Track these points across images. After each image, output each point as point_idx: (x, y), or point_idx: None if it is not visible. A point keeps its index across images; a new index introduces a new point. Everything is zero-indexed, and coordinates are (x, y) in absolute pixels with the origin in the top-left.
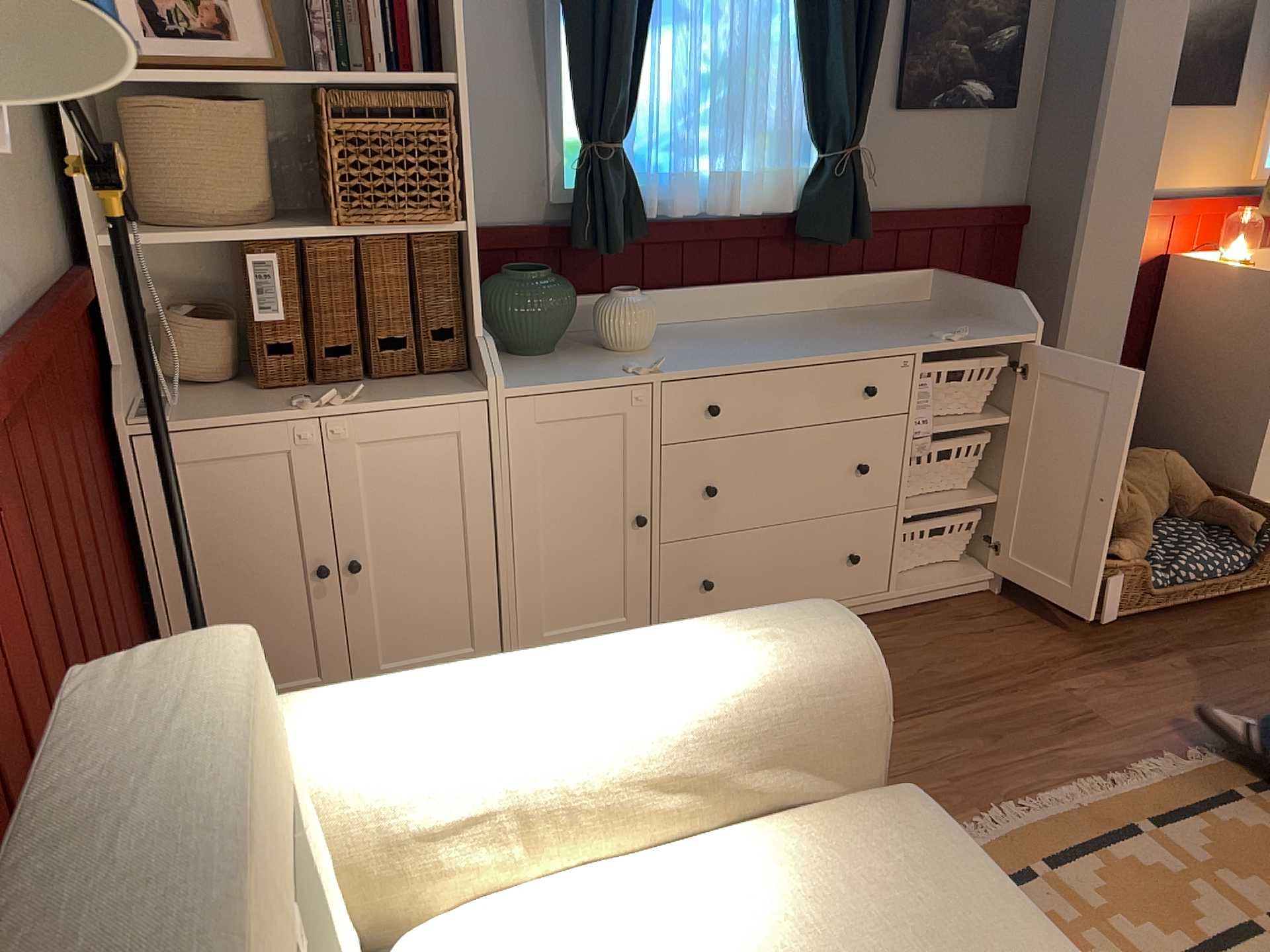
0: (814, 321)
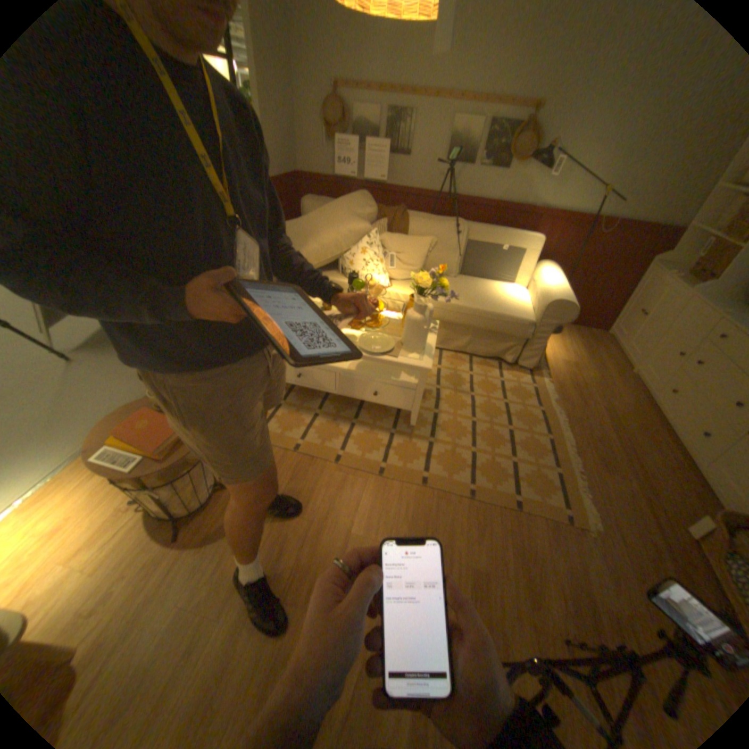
0: None
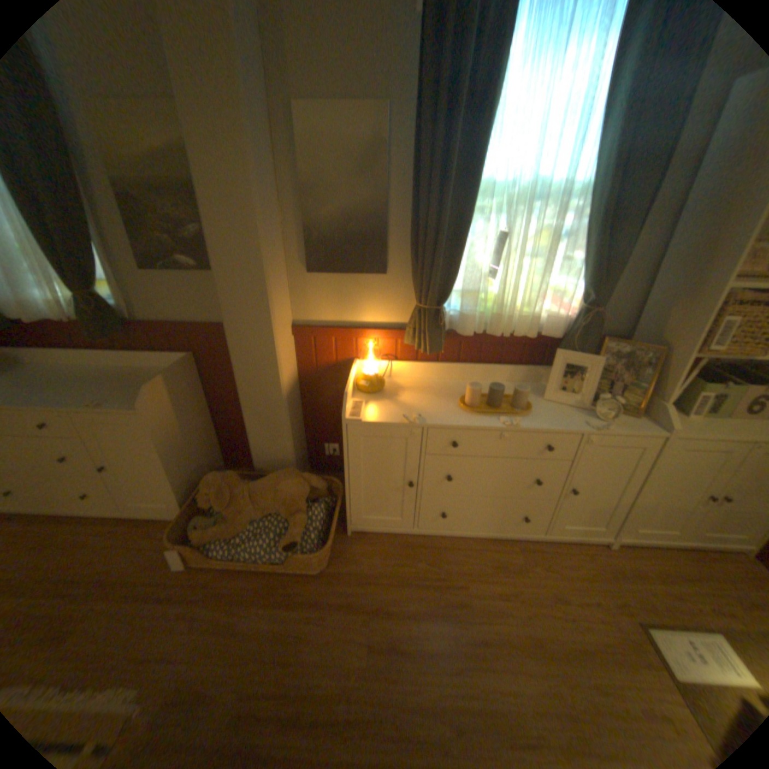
0: (99, 375)
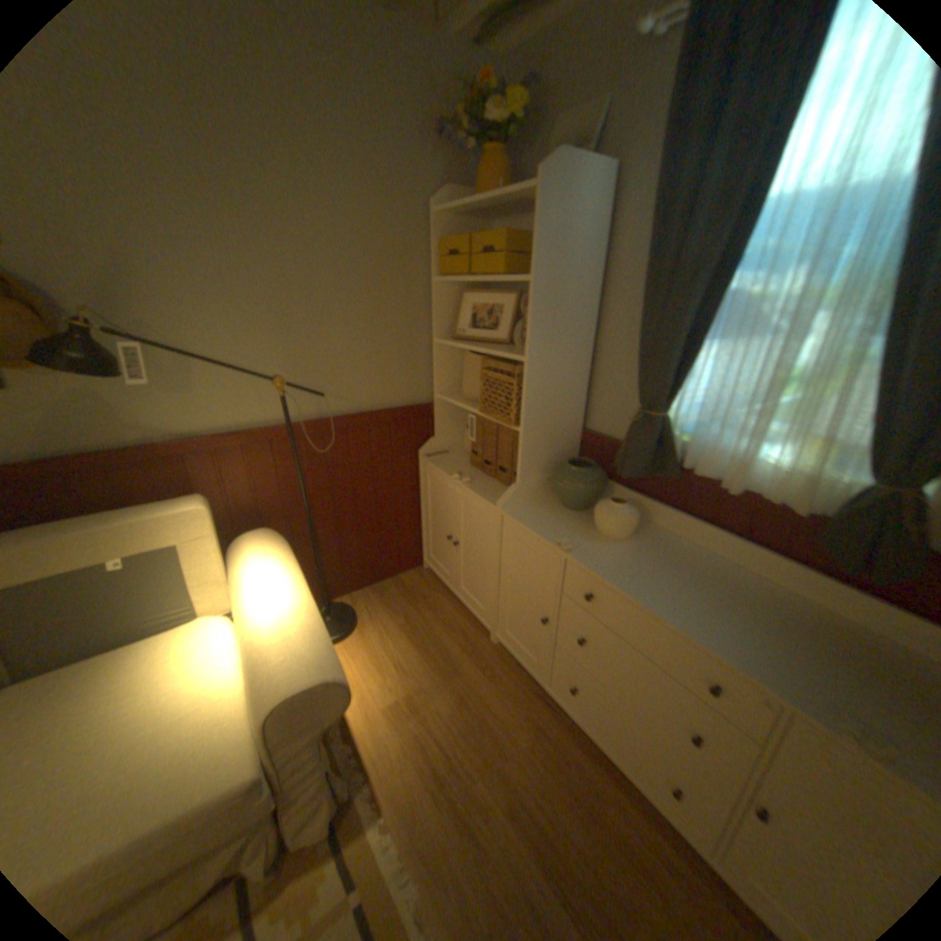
0: (799, 617)
